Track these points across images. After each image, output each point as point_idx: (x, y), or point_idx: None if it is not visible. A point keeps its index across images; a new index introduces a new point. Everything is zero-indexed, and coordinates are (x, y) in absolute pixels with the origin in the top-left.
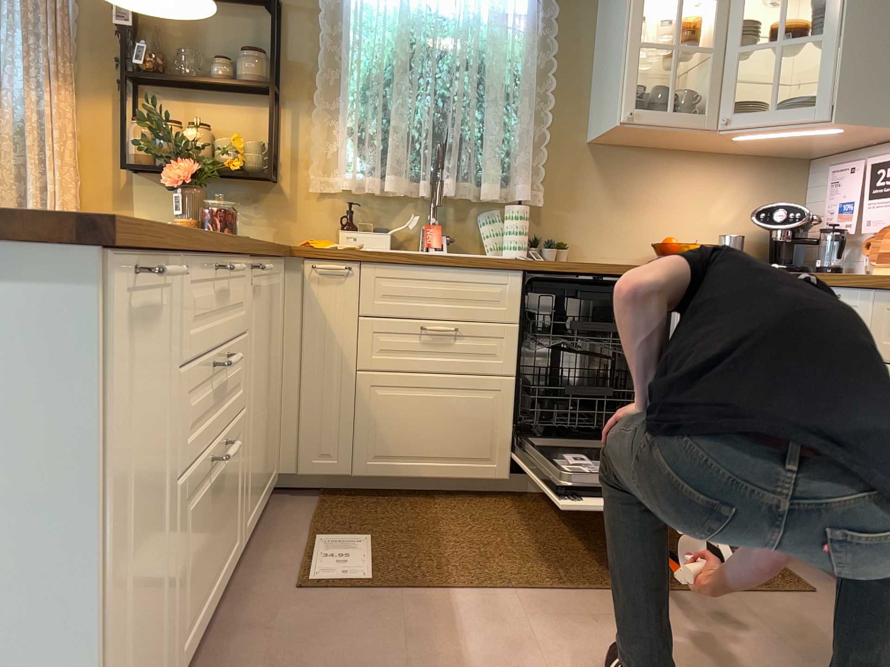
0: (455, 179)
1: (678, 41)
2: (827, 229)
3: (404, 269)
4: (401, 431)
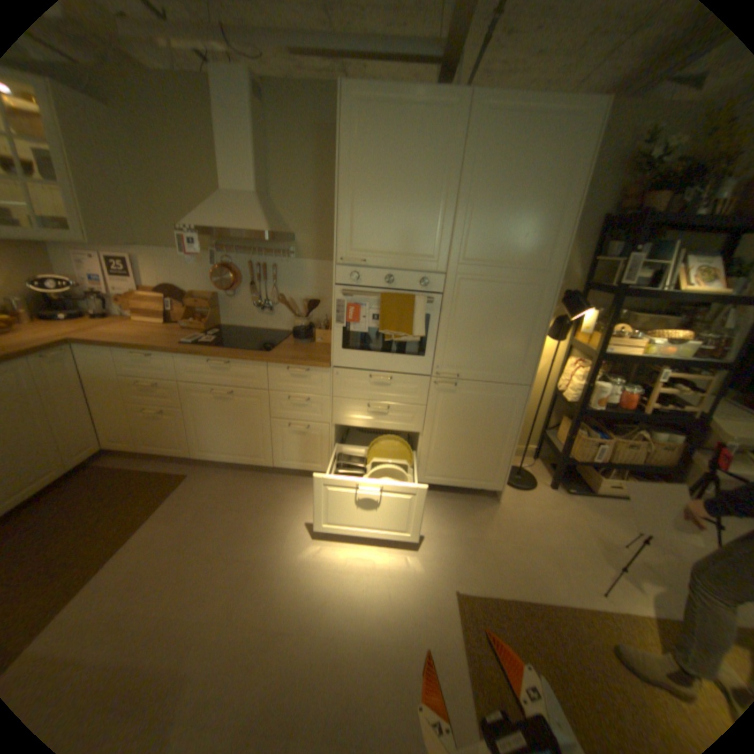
0: None
1: None
2: (82, 290)
3: None
4: None
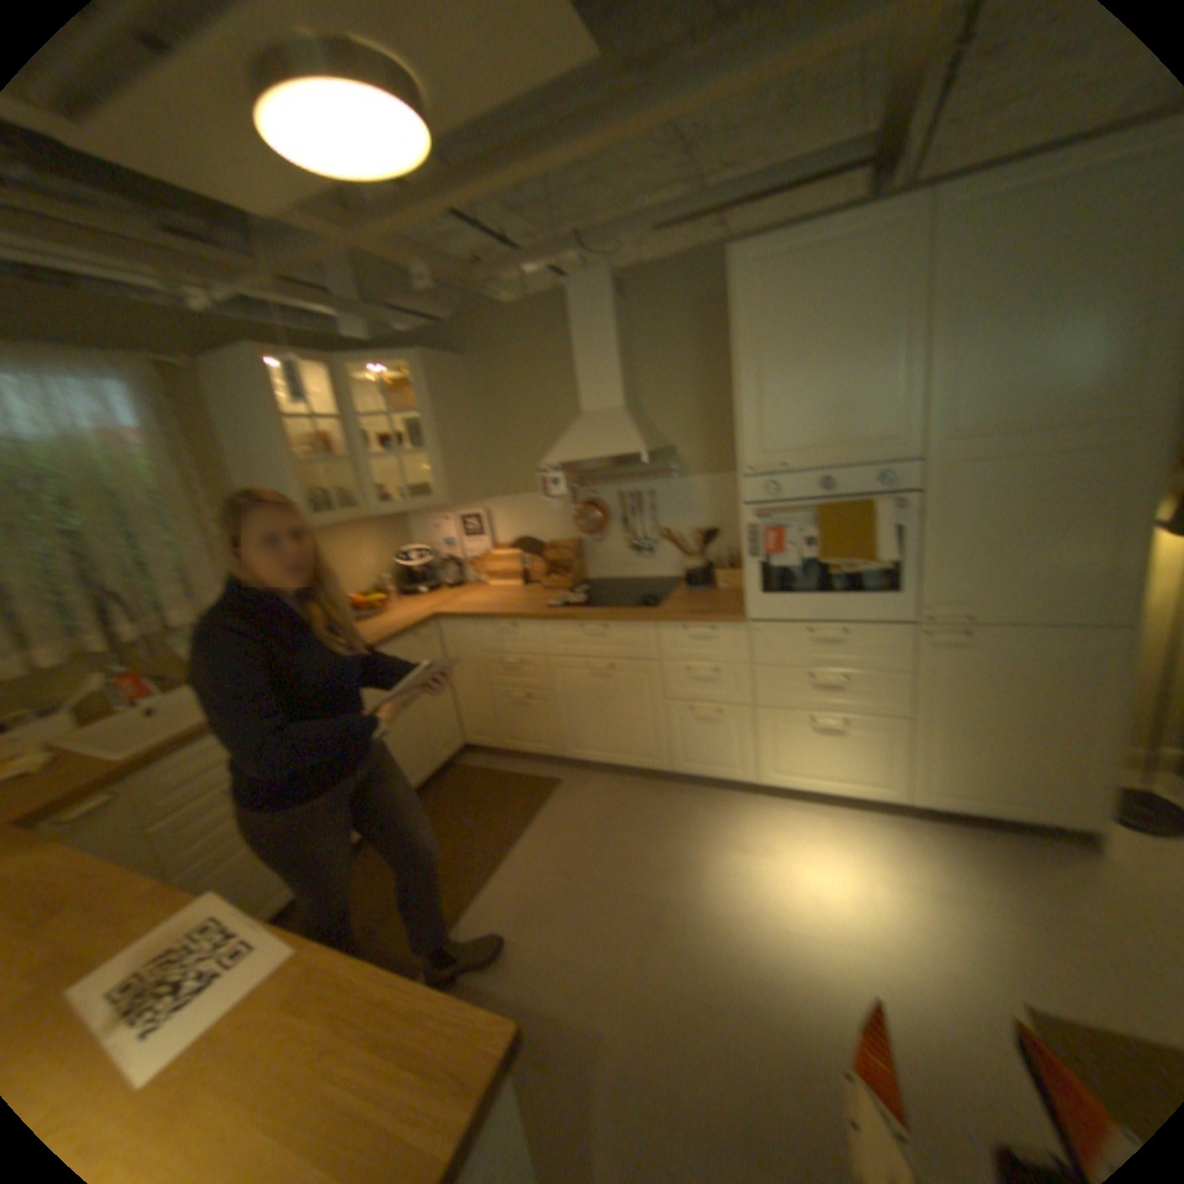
0: (129, 621)
1: (311, 449)
2: (442, 558)
3: (186, 758)
4: (247, 896)
